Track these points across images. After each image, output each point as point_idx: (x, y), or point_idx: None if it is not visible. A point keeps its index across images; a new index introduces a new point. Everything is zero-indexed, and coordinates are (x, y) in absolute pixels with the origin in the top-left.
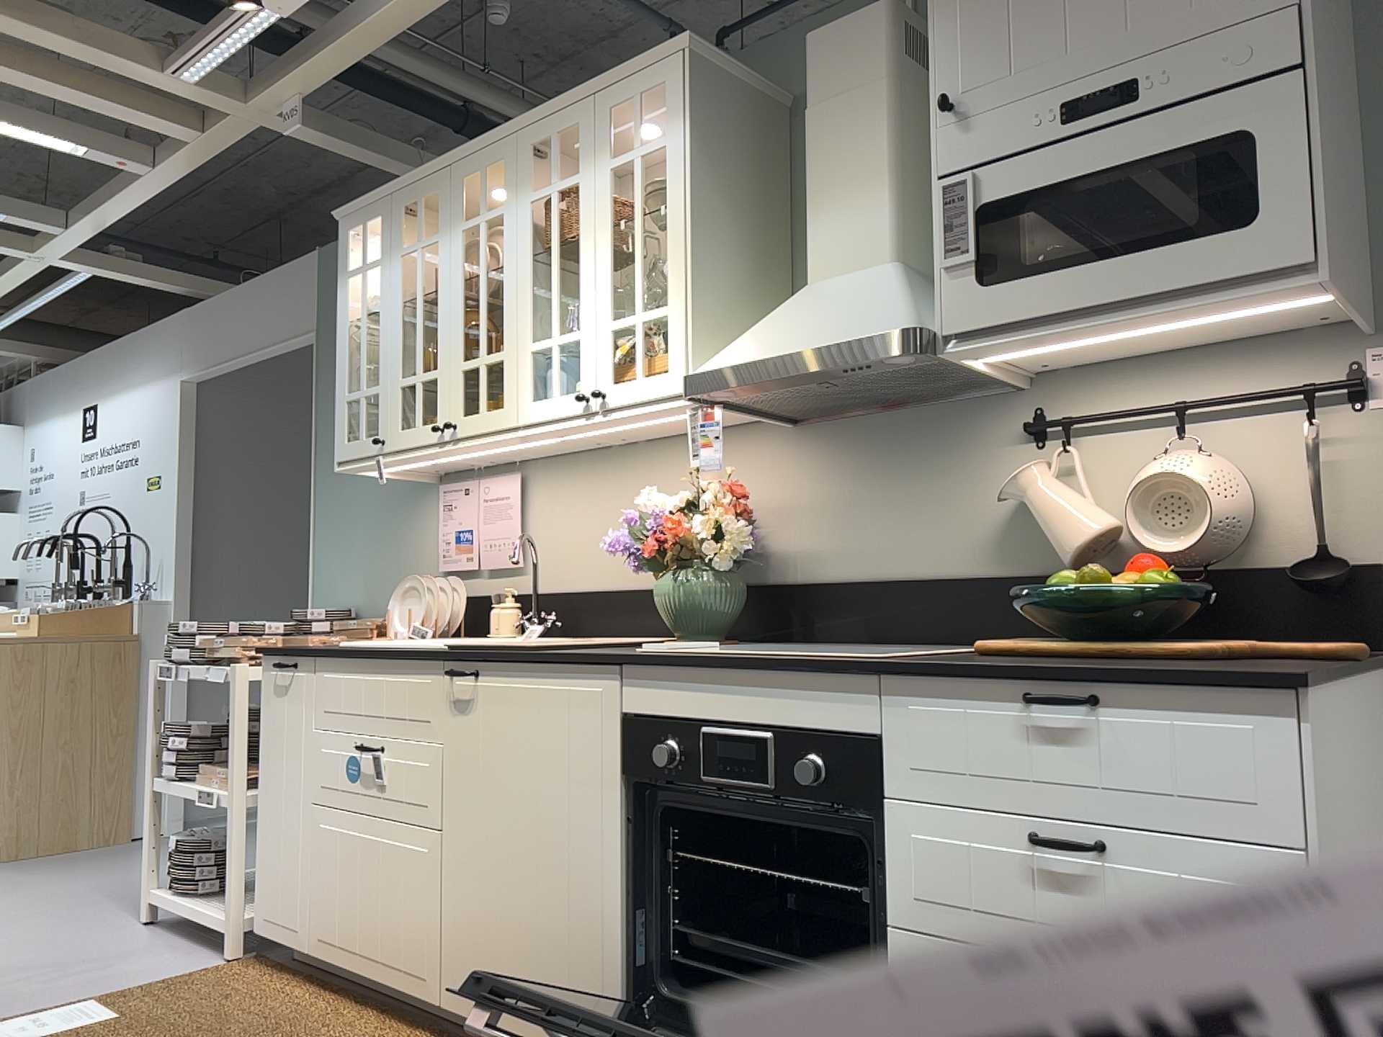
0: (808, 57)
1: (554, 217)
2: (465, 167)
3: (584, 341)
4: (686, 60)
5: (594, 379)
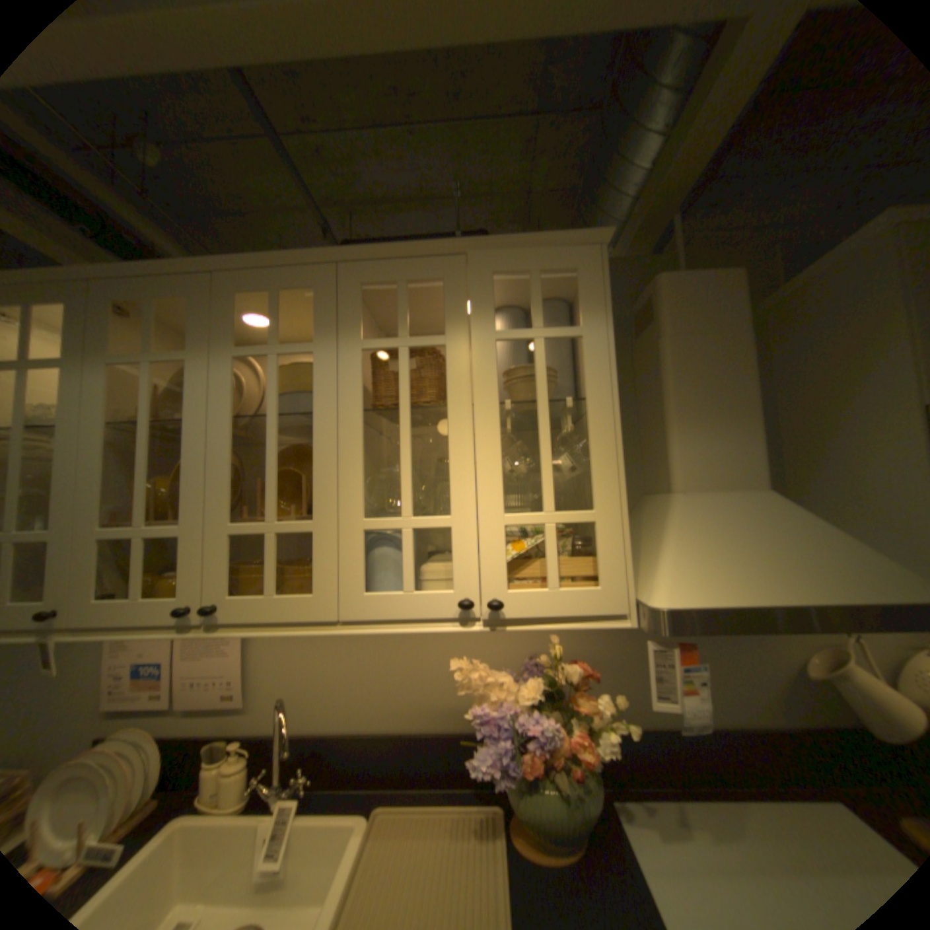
0: (670, 290)
1: (405, 373)
2: (238, 277)
3: (461, 531)
4: (604, 252)
5: (479, 580)
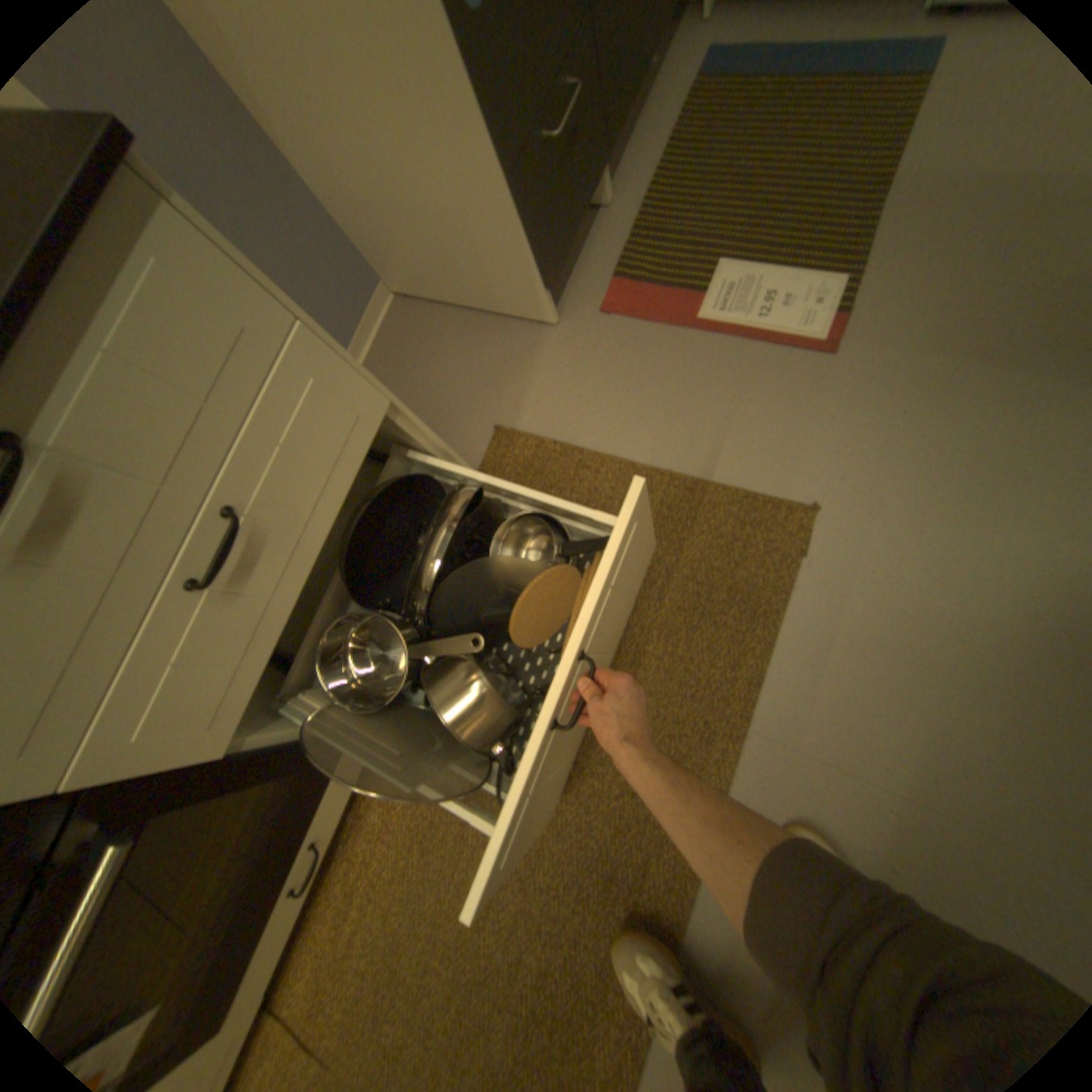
0: None
1: None
2: None
3: None
4: None
5: None
